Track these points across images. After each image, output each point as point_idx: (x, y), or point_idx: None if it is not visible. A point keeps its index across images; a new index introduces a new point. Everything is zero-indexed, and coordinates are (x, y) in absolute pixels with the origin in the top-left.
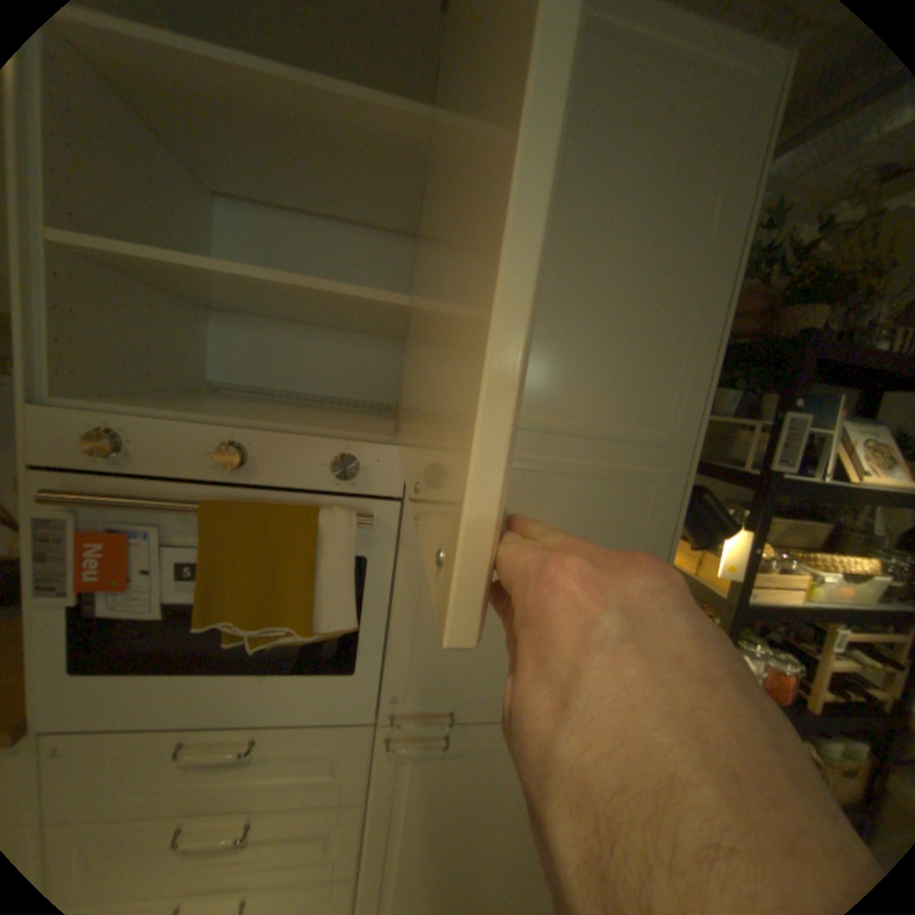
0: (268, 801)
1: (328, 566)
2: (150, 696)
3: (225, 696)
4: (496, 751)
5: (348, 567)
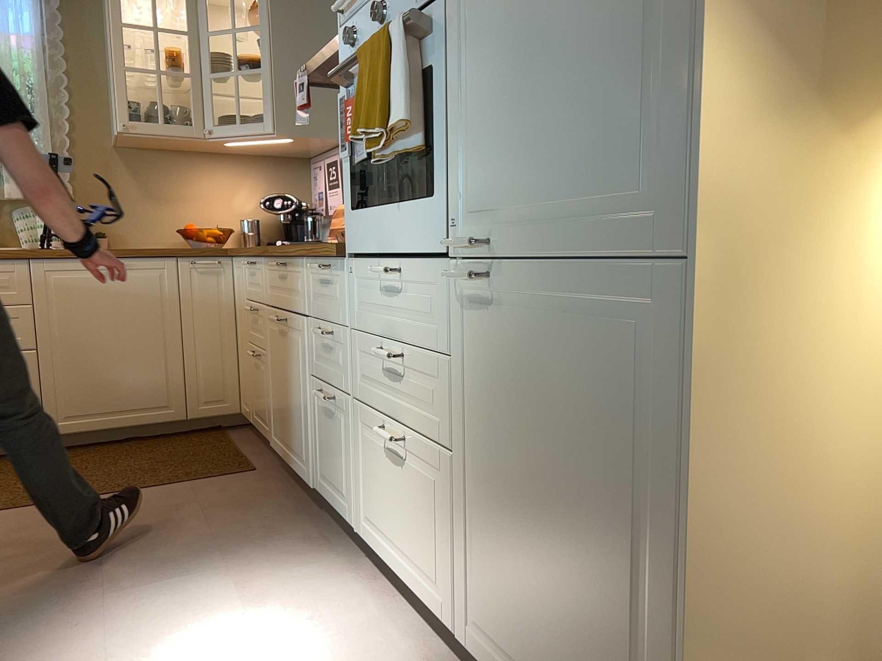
0: (412, 333)
1: (397, 65)
2: (371, 224)
3: (392, 223)
4: (539, 305)
5: (406, 62)
